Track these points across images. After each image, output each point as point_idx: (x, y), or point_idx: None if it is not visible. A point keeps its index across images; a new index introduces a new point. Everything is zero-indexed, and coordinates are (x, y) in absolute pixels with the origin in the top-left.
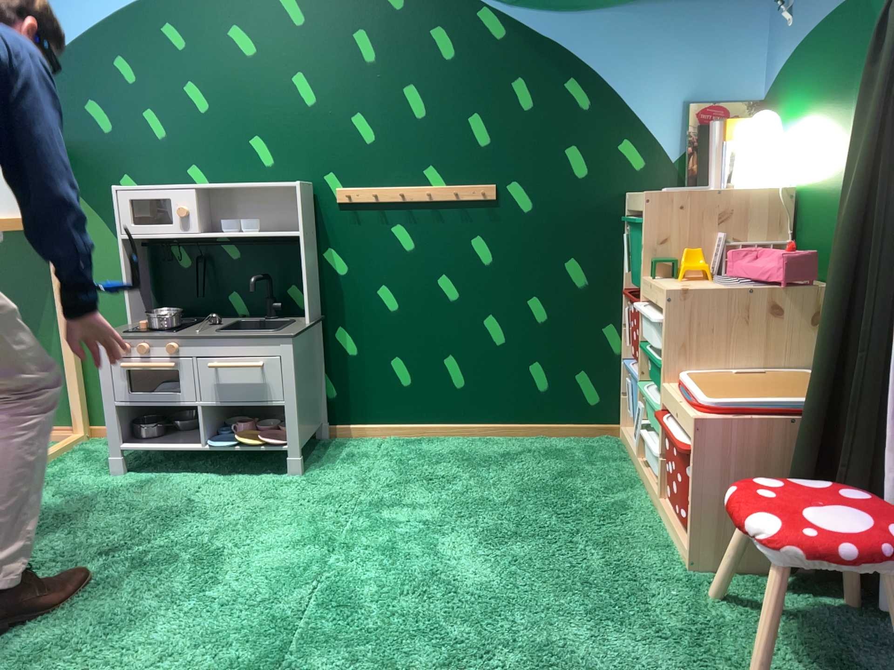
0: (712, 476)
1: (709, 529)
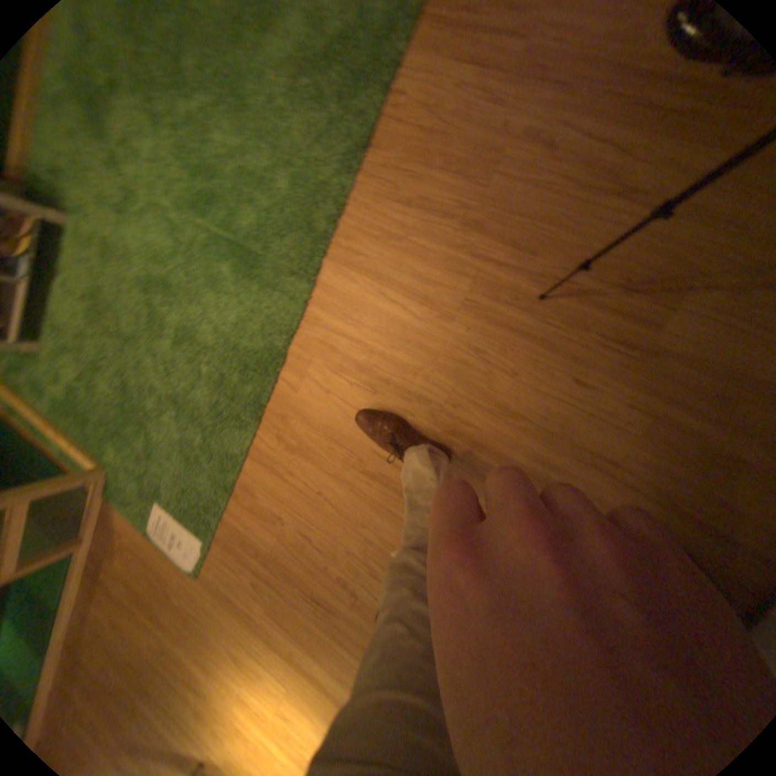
0: None
1: None
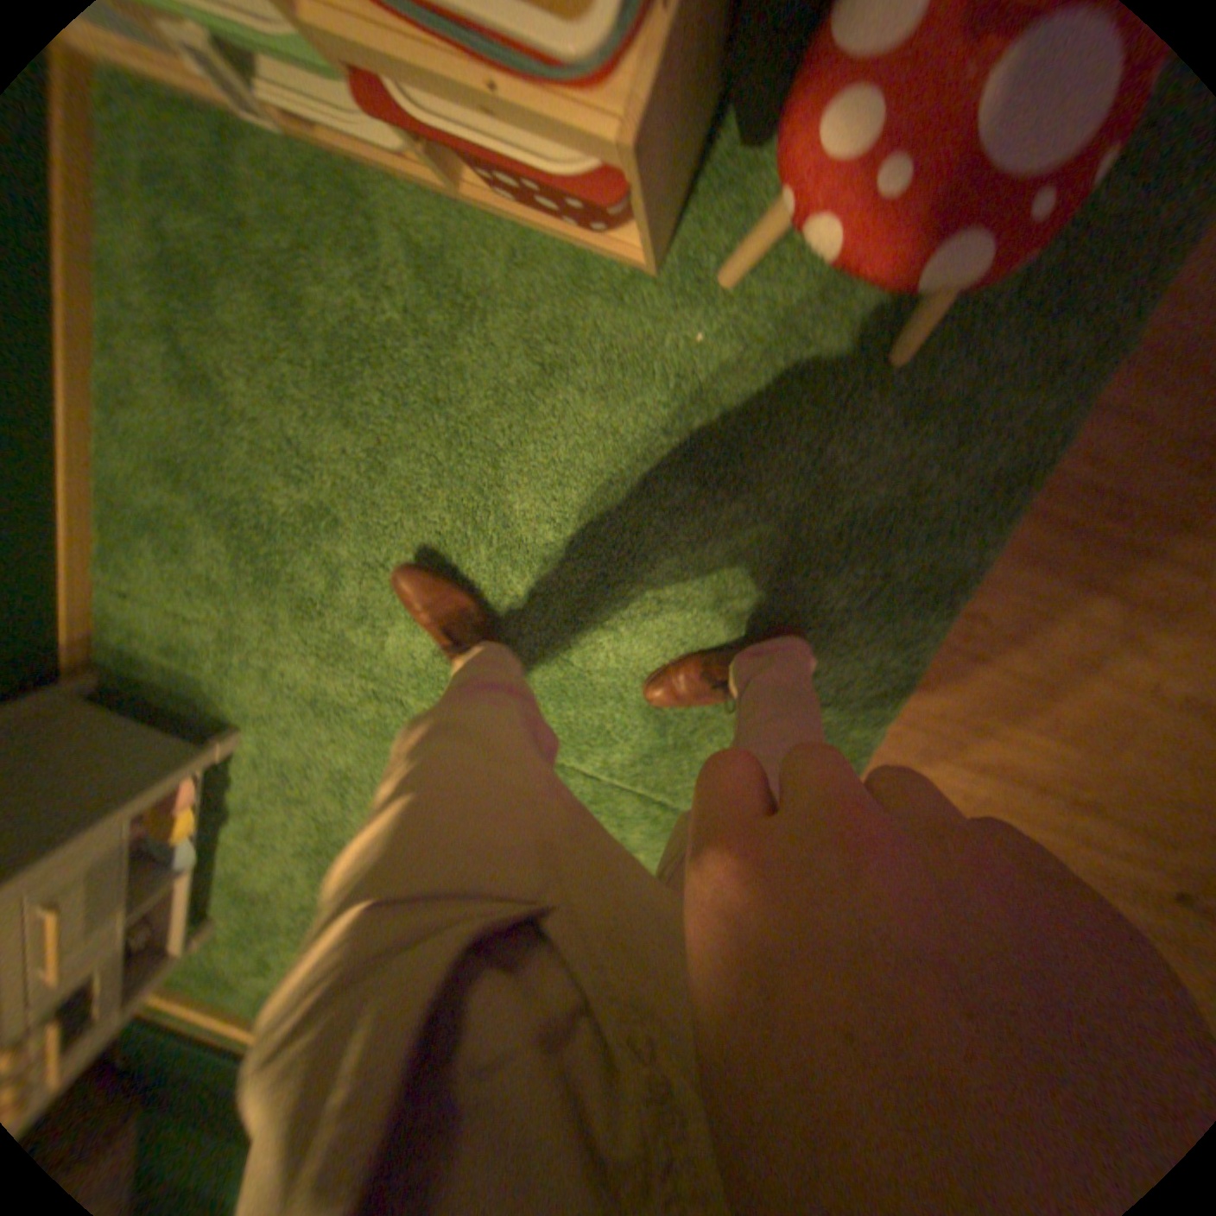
0: (661, 166)
1: (657, 212)
